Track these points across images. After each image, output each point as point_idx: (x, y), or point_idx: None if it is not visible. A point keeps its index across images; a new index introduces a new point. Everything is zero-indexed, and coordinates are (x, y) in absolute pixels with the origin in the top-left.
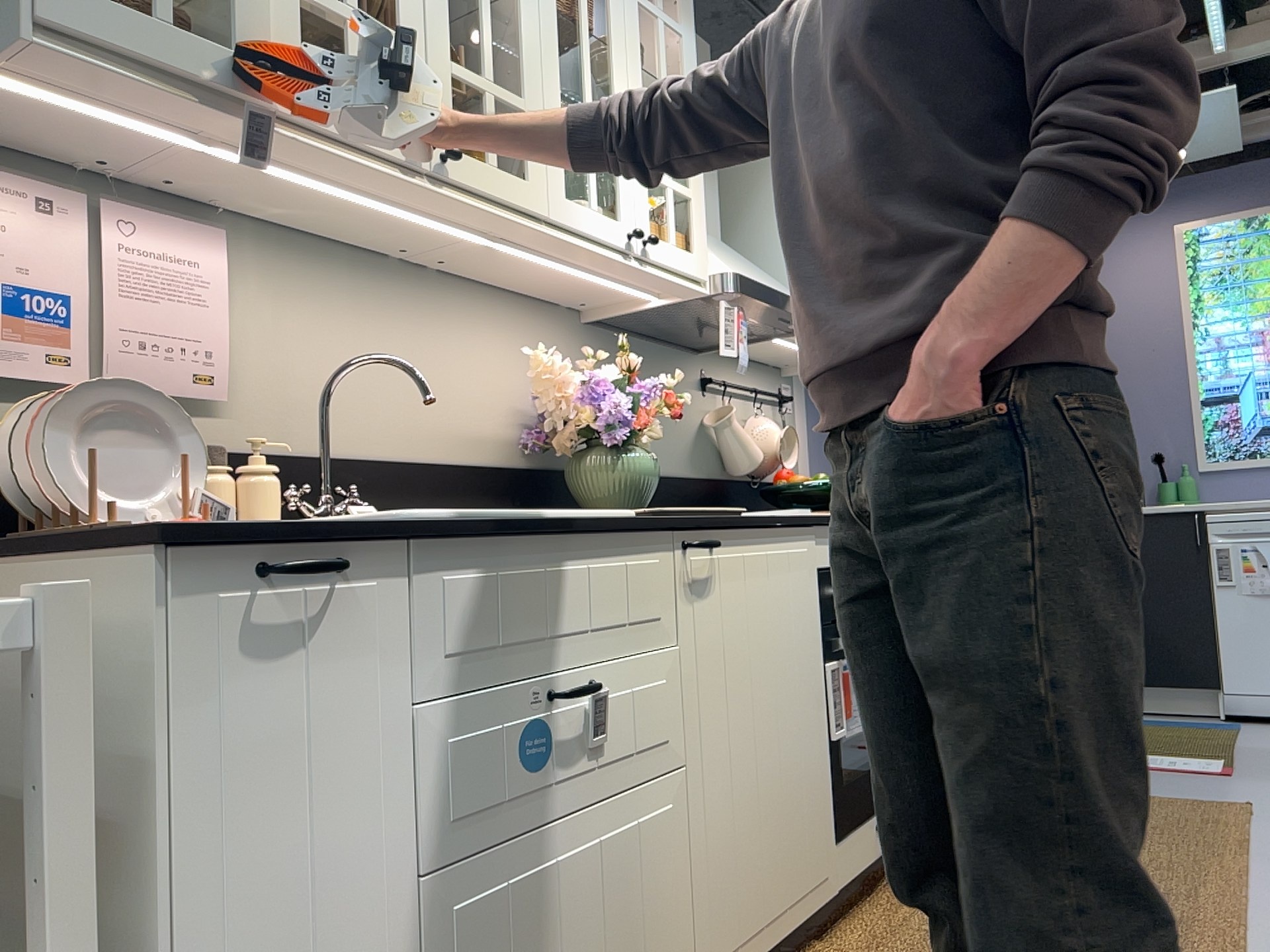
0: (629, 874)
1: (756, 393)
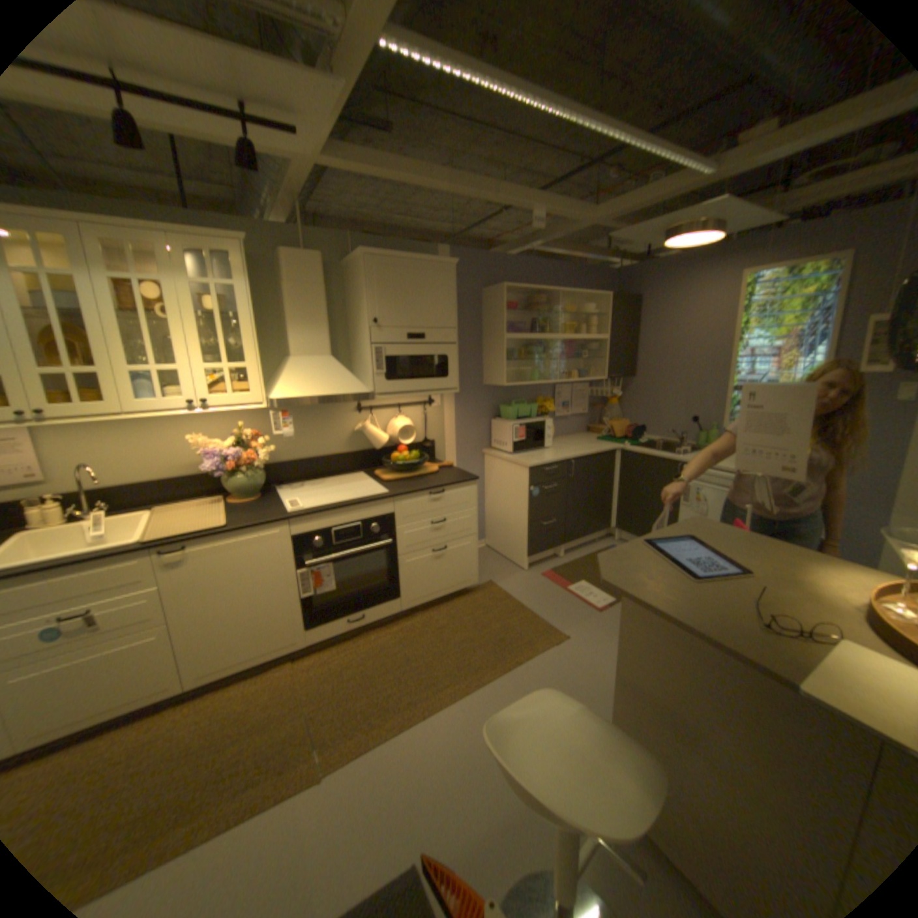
0: (125, 661)
1: (399, 406)
